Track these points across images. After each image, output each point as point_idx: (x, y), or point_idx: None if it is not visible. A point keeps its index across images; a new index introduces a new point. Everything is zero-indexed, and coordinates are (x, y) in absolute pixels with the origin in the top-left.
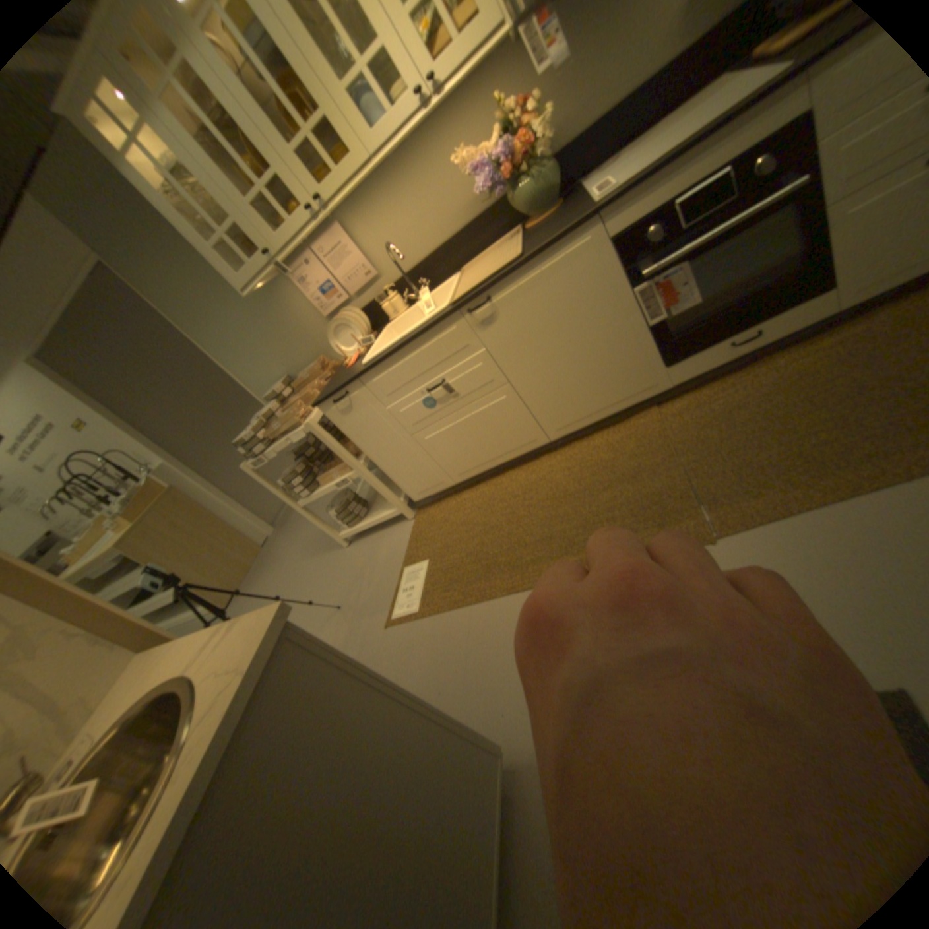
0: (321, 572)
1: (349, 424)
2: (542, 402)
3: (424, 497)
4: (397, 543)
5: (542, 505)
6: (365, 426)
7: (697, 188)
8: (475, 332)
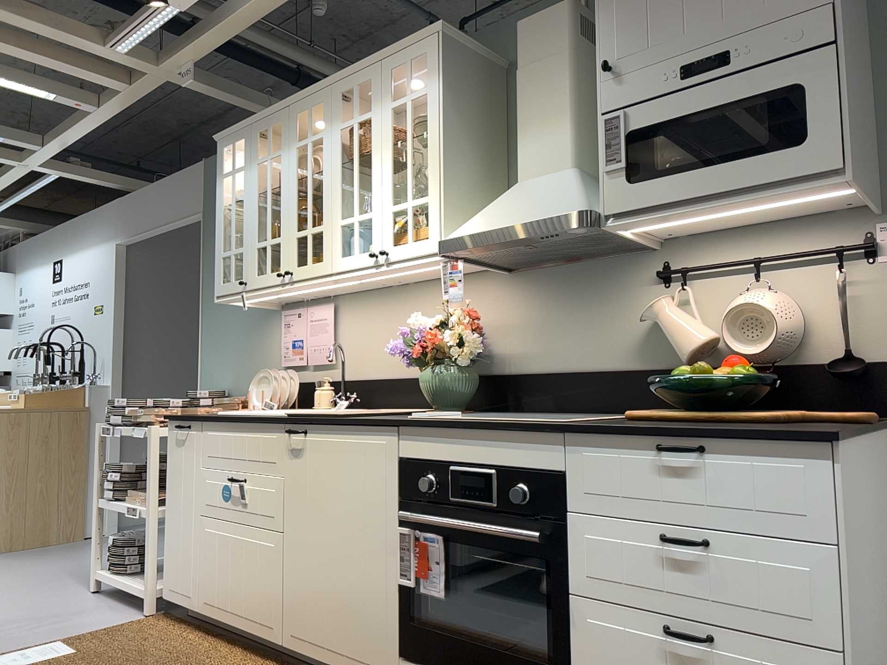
0: (45, 592)
1: (173, 458)
2: (293, 585)
3: (169, 600)
4: (101, 621)
5: None
6: (180, 470)
7: (469, 471)
8: (283, 456)
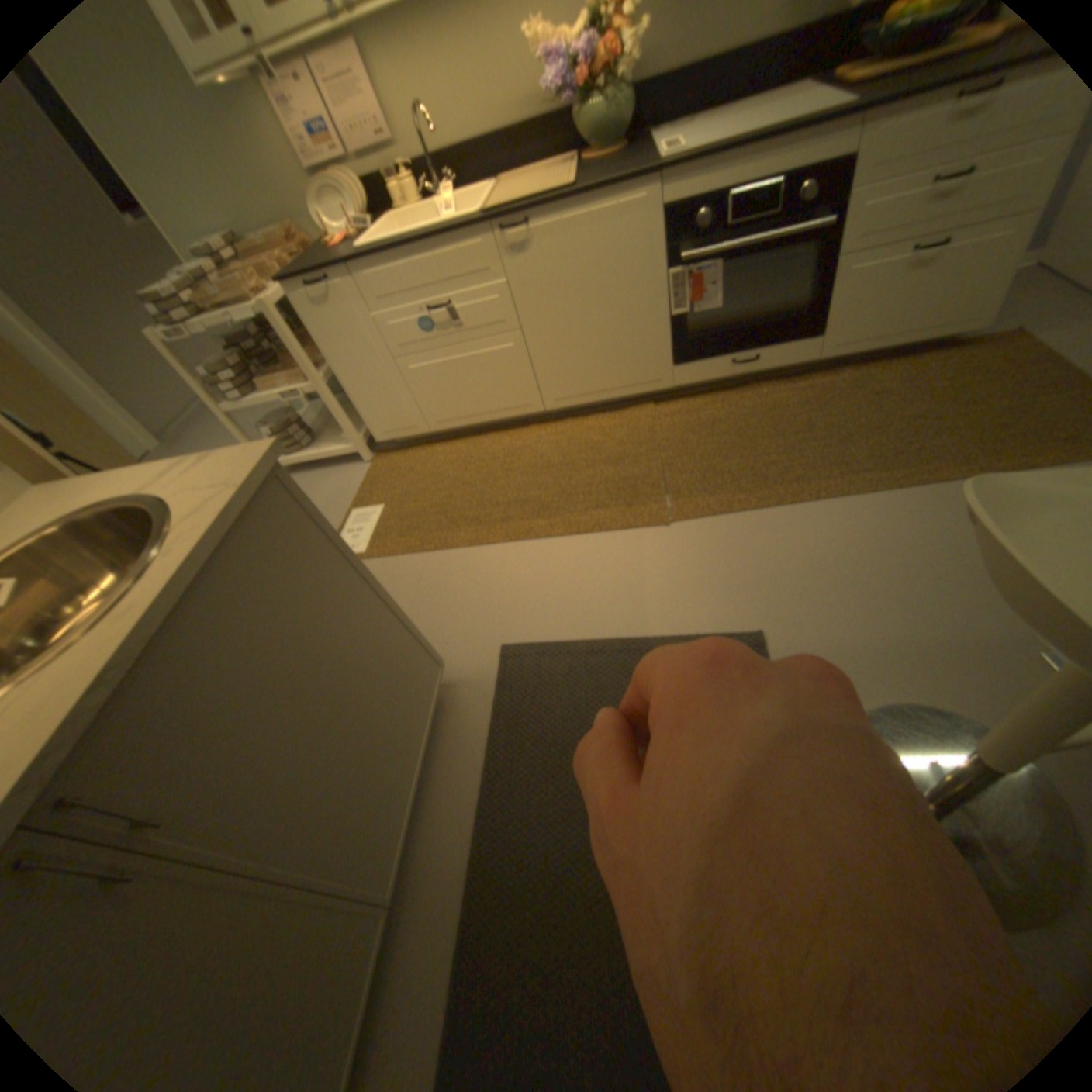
0: None
1: (316, 319)
2: (548, 362)
3: (388, 439)
4: (344, 483)
5: (522, 471)
6: (336, 327)
7: (751, 185)
8: (500, 255)
